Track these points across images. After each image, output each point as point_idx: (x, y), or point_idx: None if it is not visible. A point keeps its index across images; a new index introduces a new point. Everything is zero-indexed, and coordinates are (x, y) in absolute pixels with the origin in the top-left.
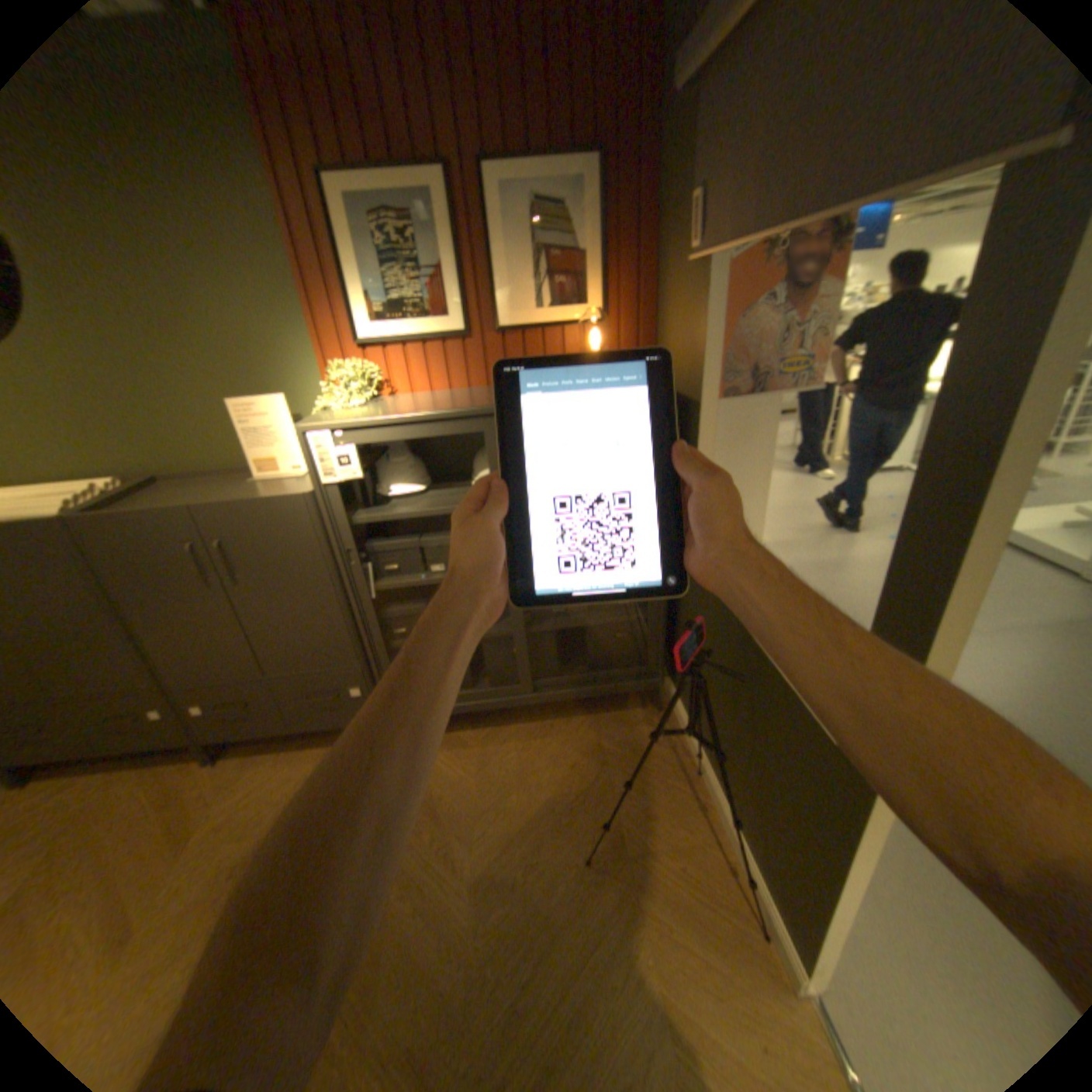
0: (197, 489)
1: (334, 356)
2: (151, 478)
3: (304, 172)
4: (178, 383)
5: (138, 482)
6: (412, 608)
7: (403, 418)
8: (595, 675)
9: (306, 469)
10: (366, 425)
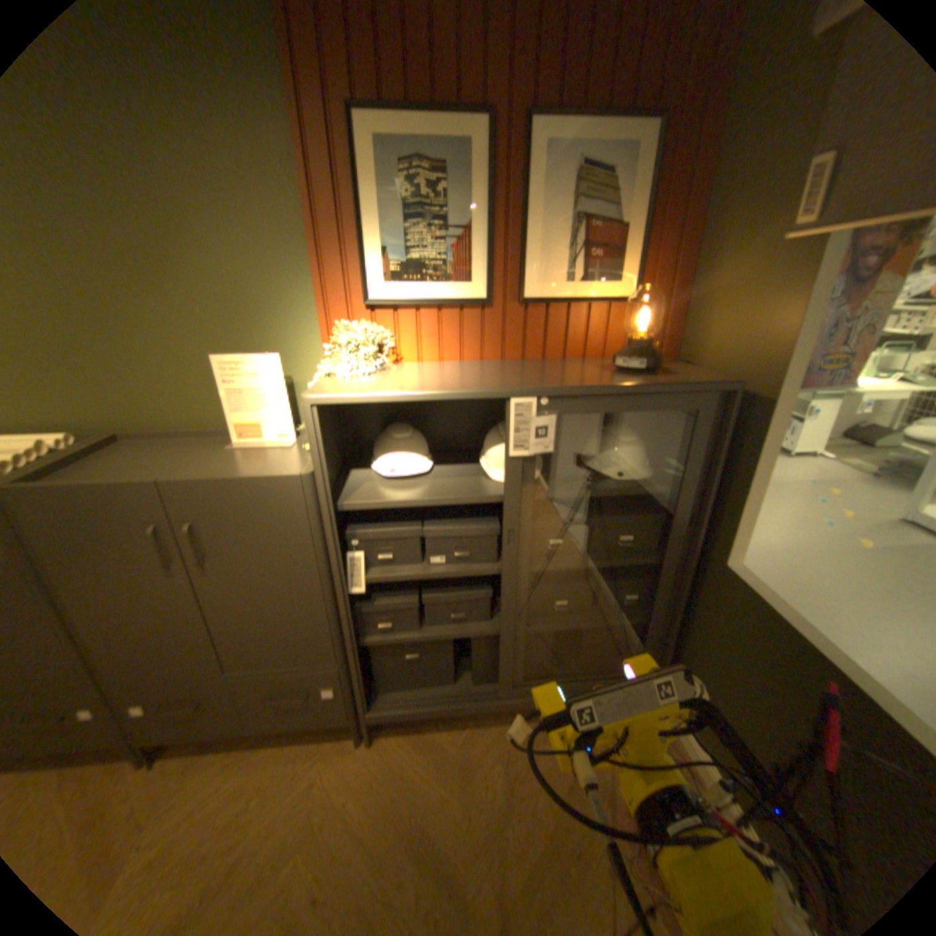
0: (168, 451)
1: (340, 314)
2: (115, 434)
3: (334, 106)
4: (158, 331)
5: (100, 438)
6: (403, 600)
7: (435, 394)
8: (592, 678)
9: (310, 445)
10: (390, 400)
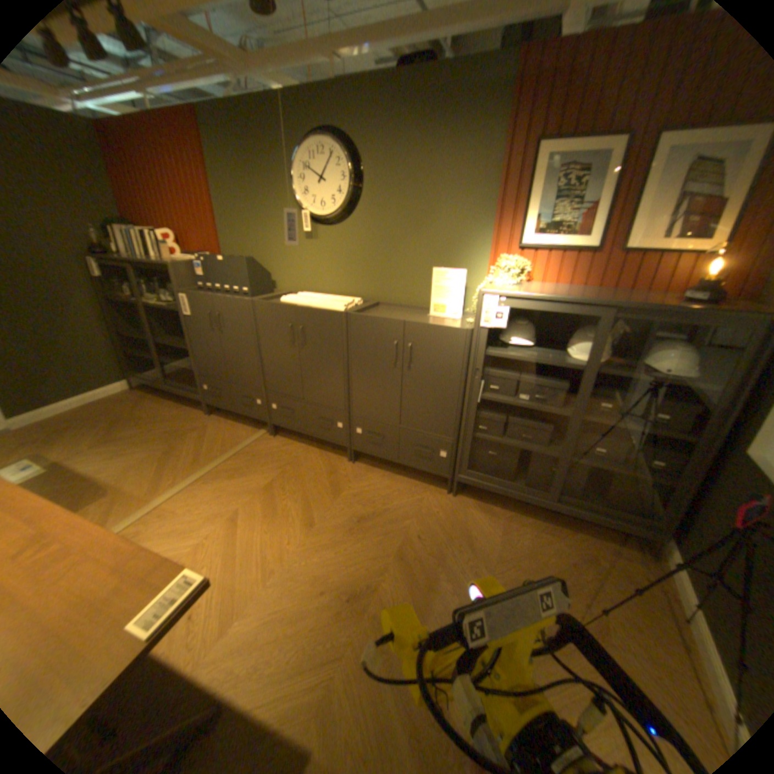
0: (400, 313)
1: (502, 252)
2: (378, 302)
3: (531, 140)
4: (410, 255)
5: (373, 303)
6: (497, 417)
7: (550, 297)
8: (612, 512)
9: (476, 315)
10: (523, 297)
